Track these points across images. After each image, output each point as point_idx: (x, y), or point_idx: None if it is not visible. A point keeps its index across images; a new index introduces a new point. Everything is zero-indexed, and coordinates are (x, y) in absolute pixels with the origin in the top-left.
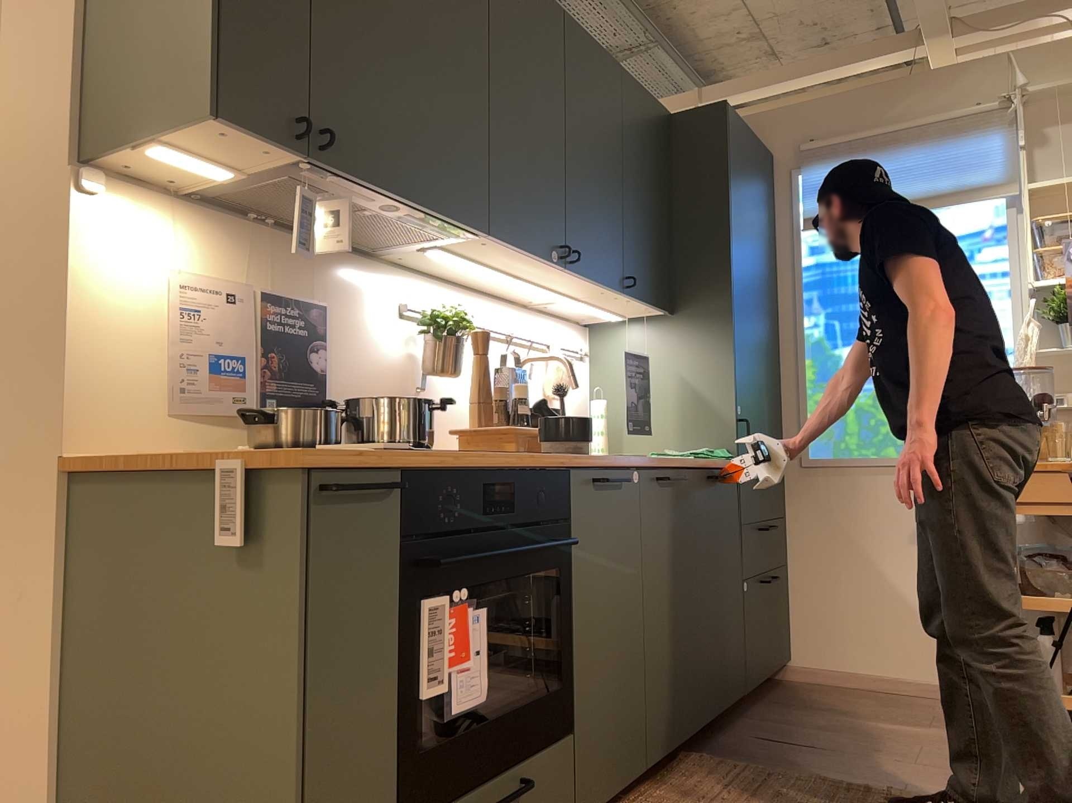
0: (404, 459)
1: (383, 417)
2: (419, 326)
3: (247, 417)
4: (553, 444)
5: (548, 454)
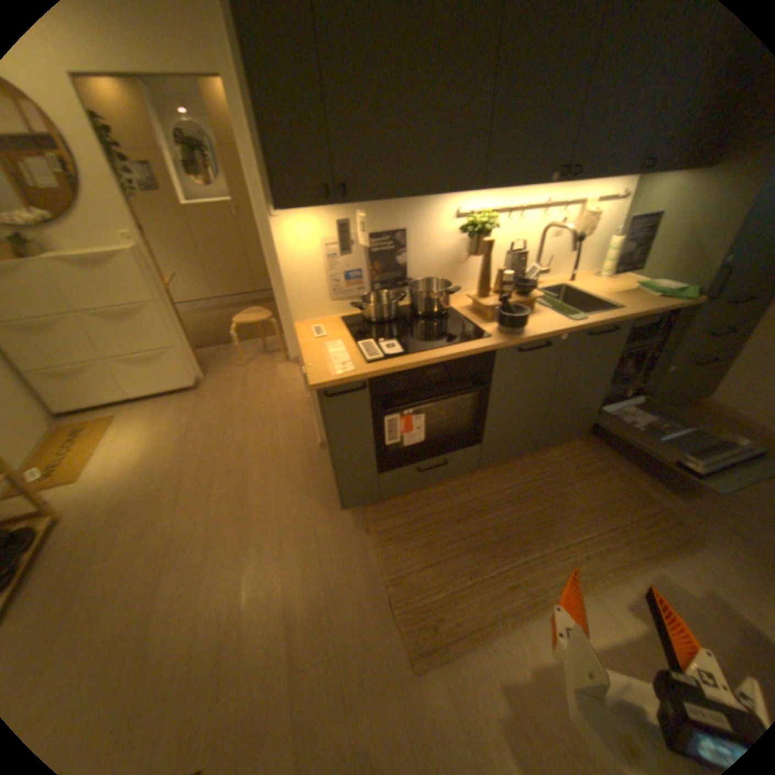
0: (367, 375)
1: (420, 298)
2: (462, 229)
3: (360, 299)
4: (498, 326)
5: (487, 337)
